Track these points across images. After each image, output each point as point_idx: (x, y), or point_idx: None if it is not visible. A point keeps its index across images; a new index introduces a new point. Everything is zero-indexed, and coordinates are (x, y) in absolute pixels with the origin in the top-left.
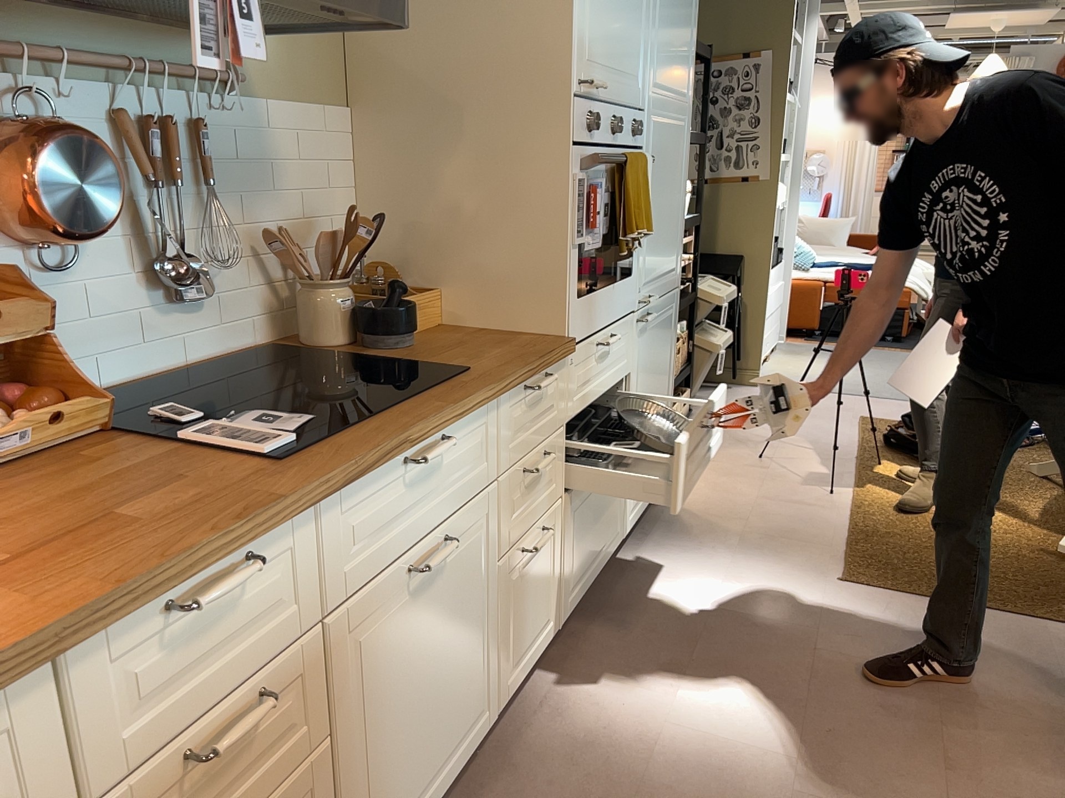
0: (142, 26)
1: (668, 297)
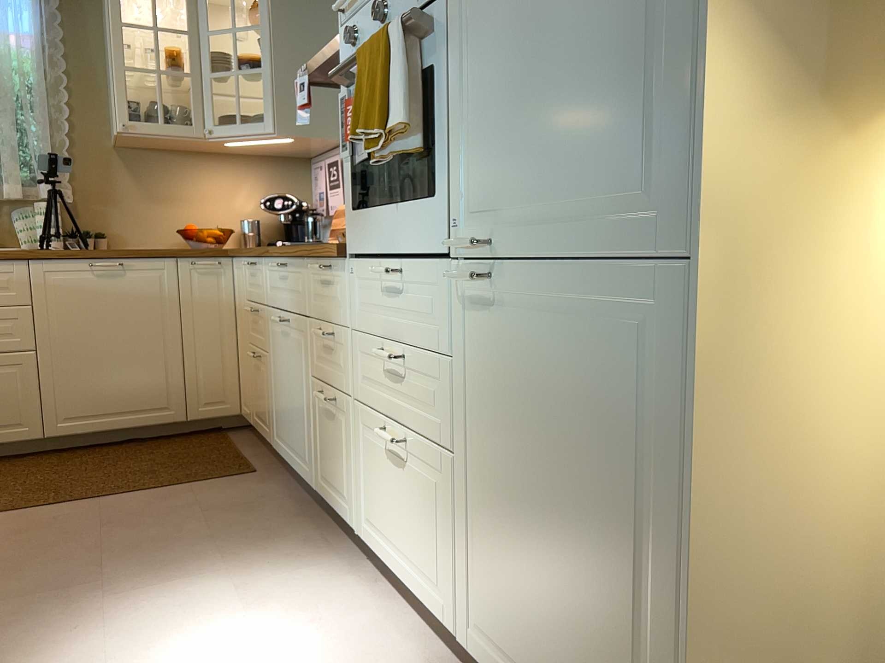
0: None
1: (610, 276)
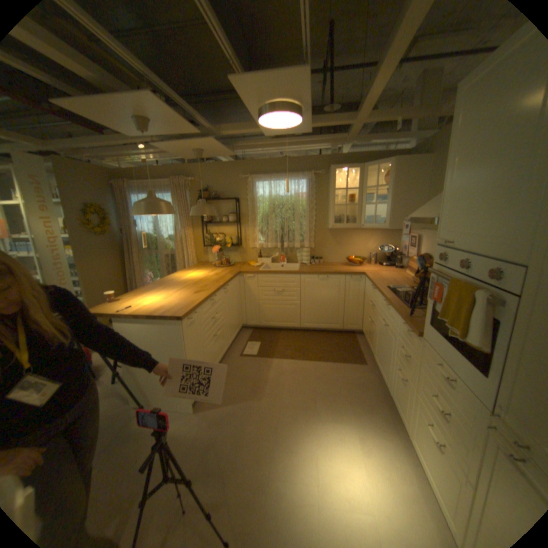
0: None
1: None
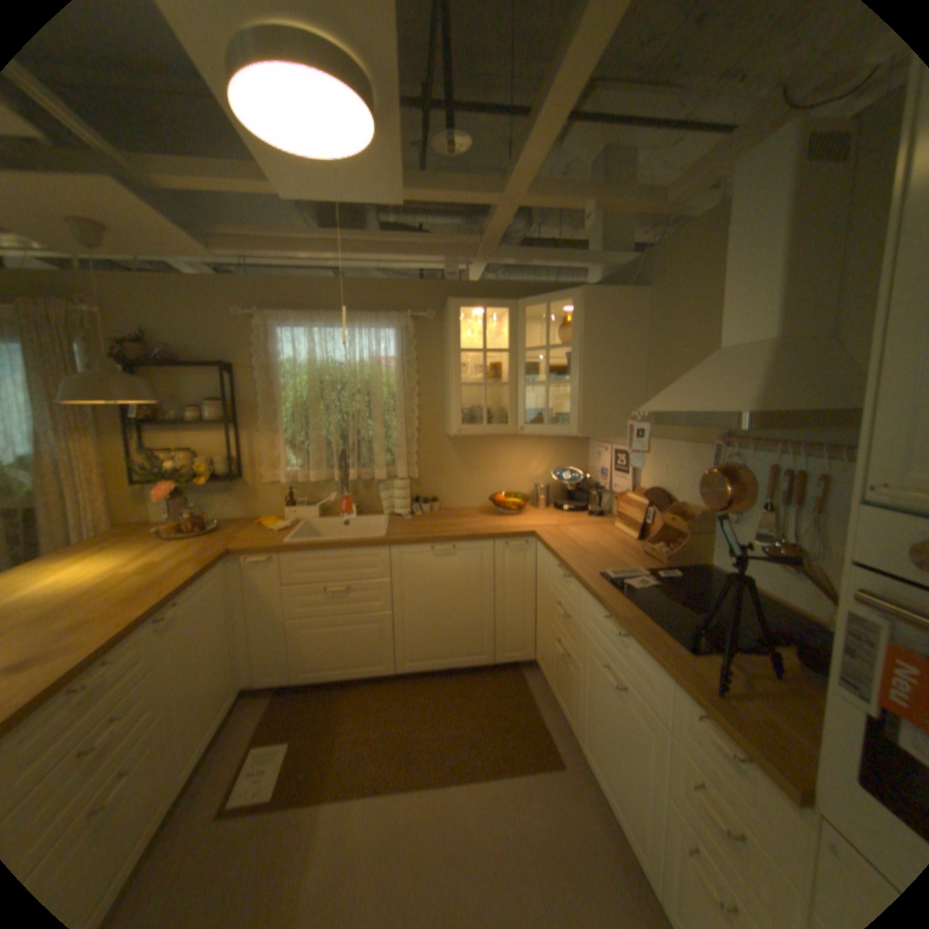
0: (806, 425)
1: None
